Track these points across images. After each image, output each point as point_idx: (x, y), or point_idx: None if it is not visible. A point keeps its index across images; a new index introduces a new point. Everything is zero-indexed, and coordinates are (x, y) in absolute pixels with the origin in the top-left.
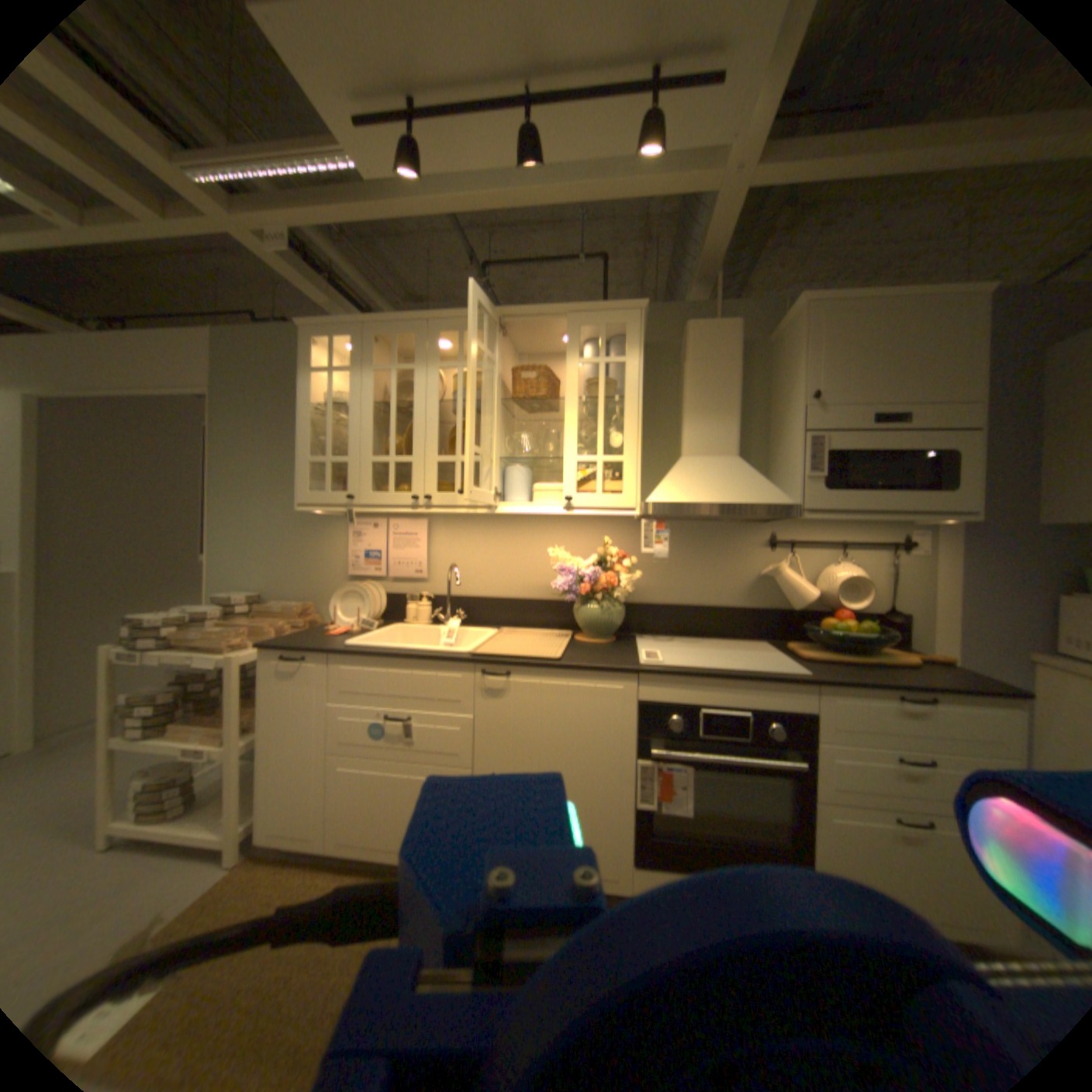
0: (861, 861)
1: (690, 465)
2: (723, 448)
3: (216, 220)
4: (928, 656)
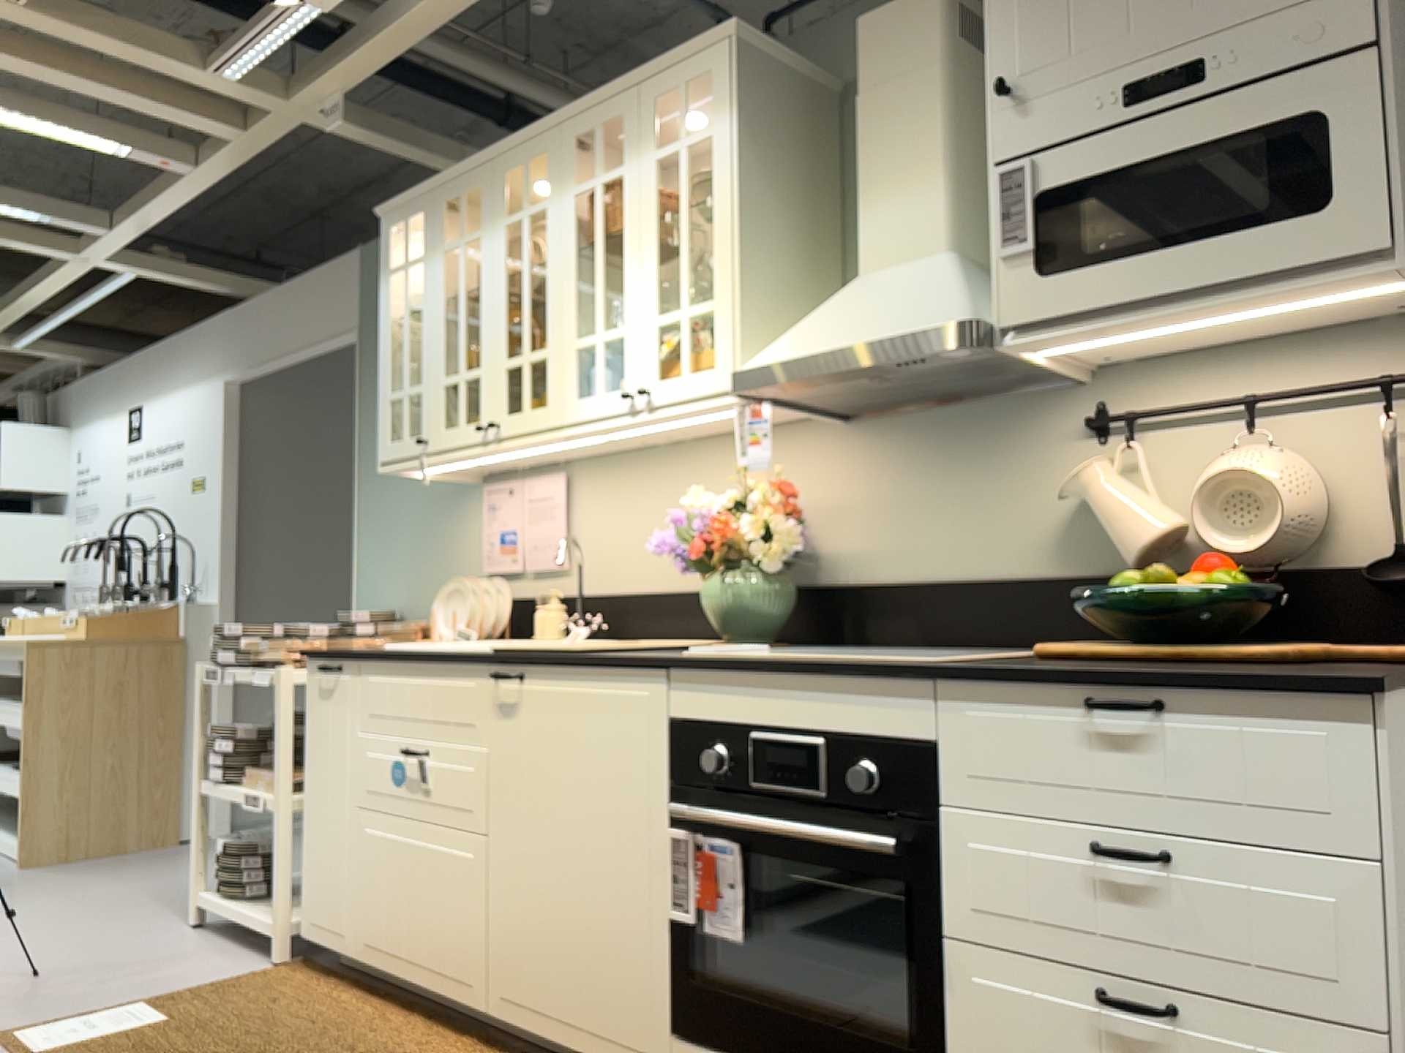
0: None
1: (852, 290)
2: (920, 243)
3: (284, 117)
4: None
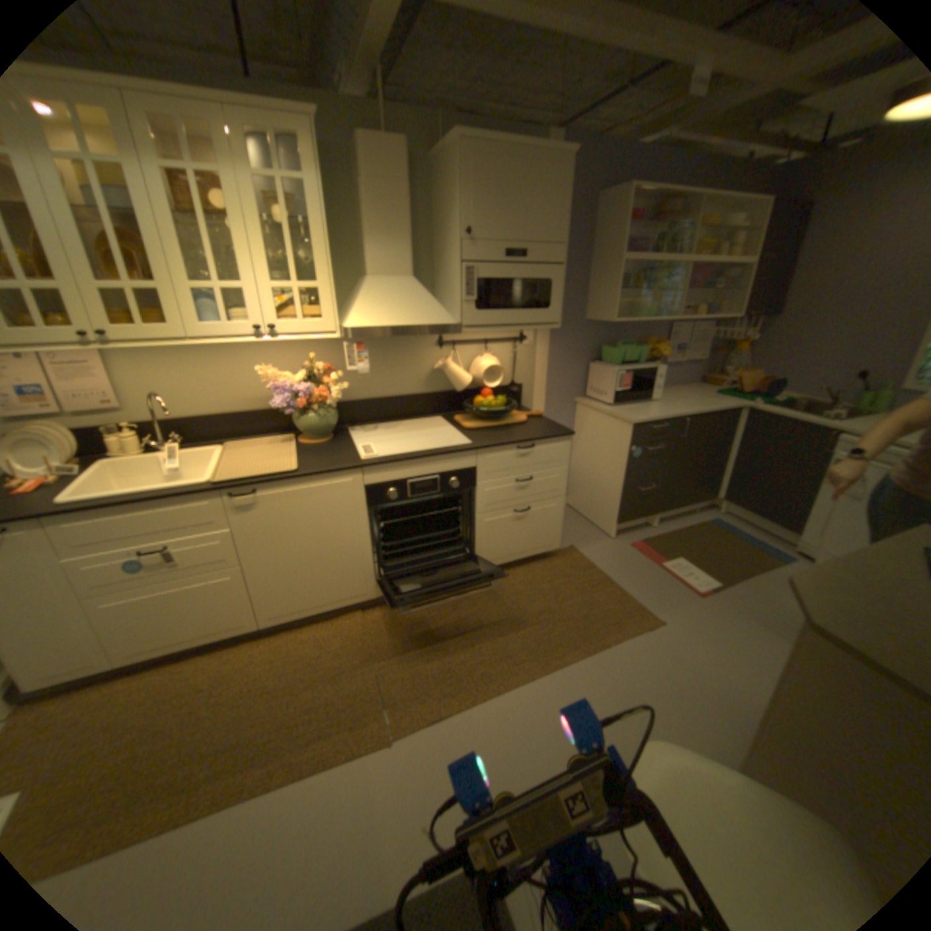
0: (498, 536)
1: (378, 287)
2: (402, 270)
3: None
4: (530, 412)
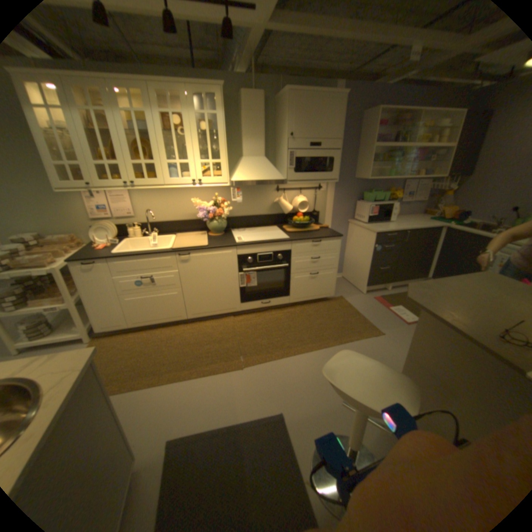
0: (303, 287)
1: (249, 163)
2: (261, 155)
3: None
4: (324, 226)
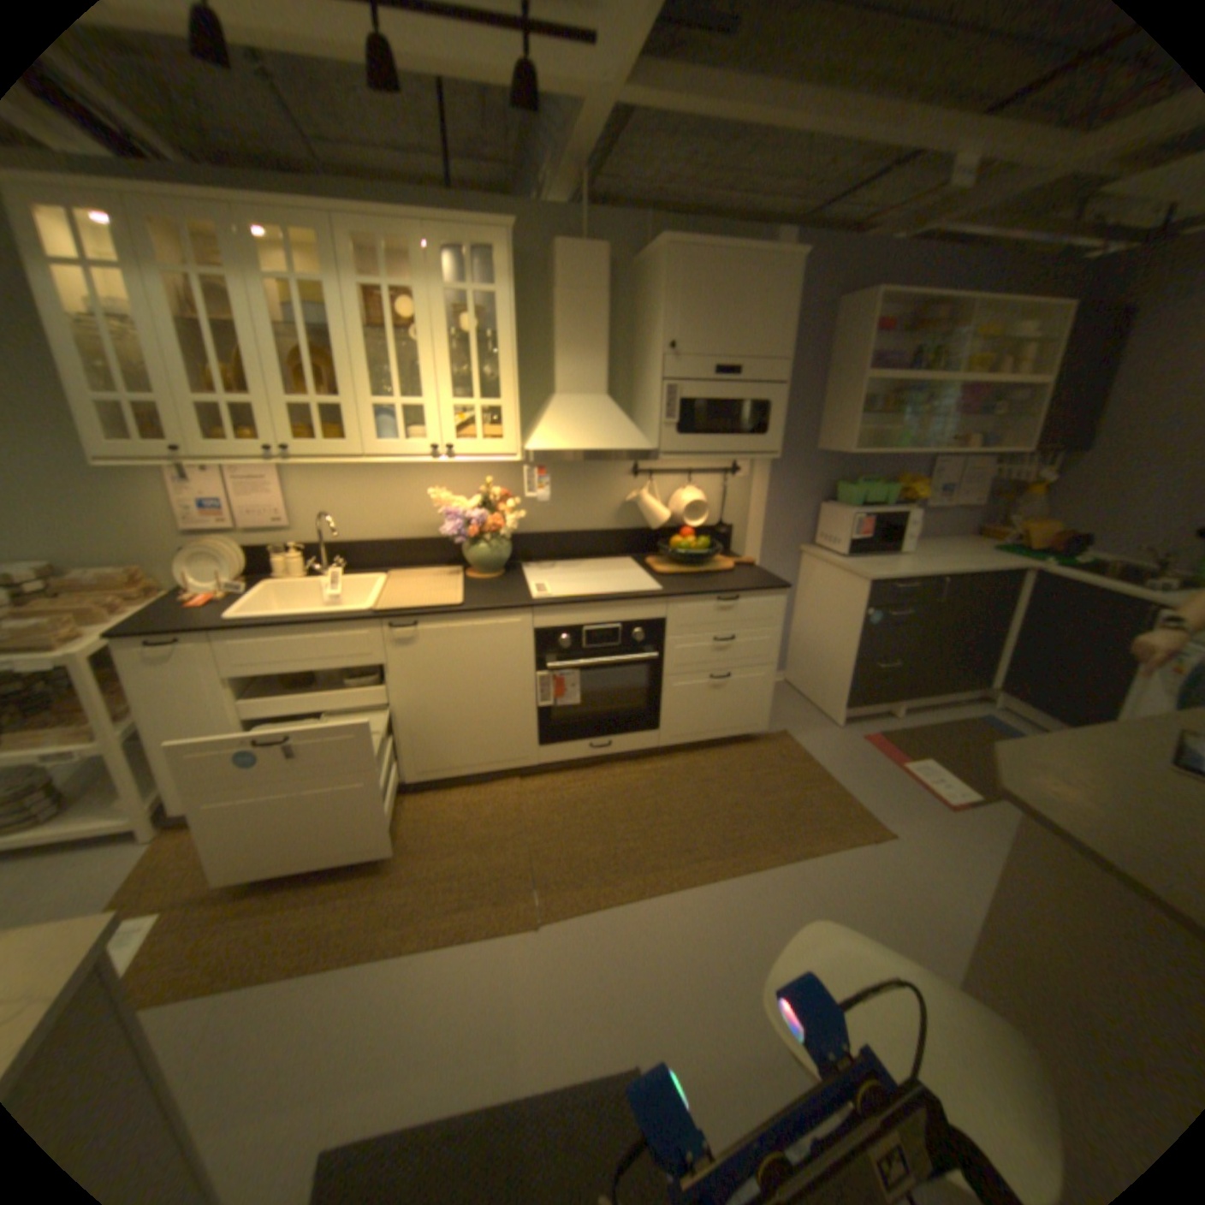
0: (688, 707)
1: (565, 408)
2: (594, 389)
3: None
4: (739, 560)
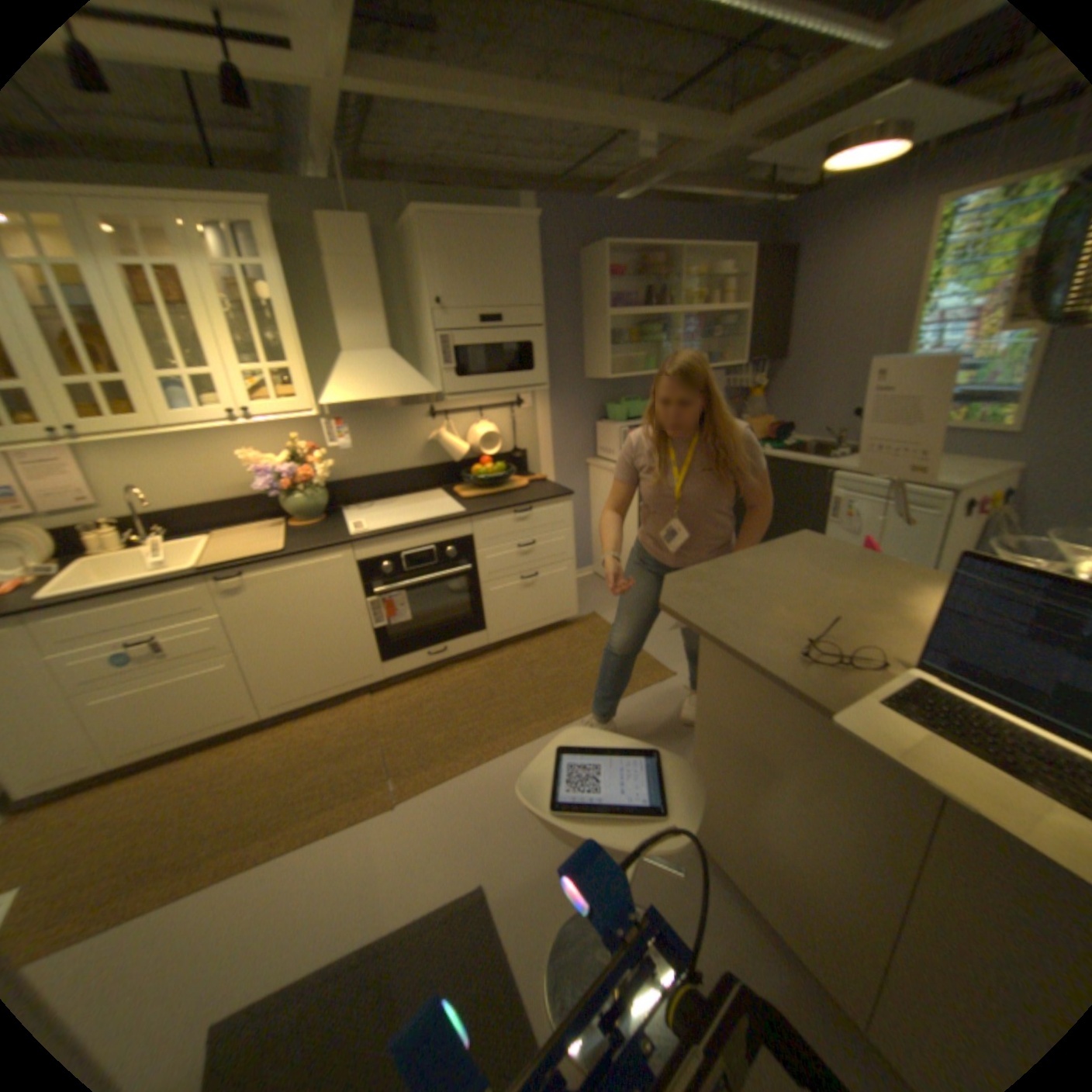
0: (506, 606)
1: (350, 364)
2: (375, 344)
3: None
4: (533, 478)
